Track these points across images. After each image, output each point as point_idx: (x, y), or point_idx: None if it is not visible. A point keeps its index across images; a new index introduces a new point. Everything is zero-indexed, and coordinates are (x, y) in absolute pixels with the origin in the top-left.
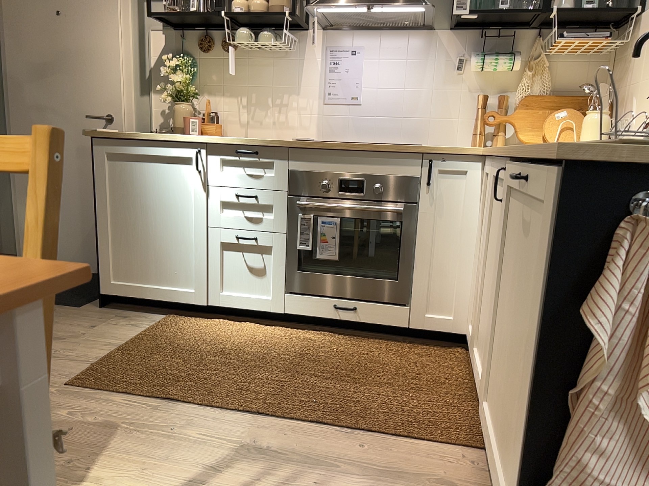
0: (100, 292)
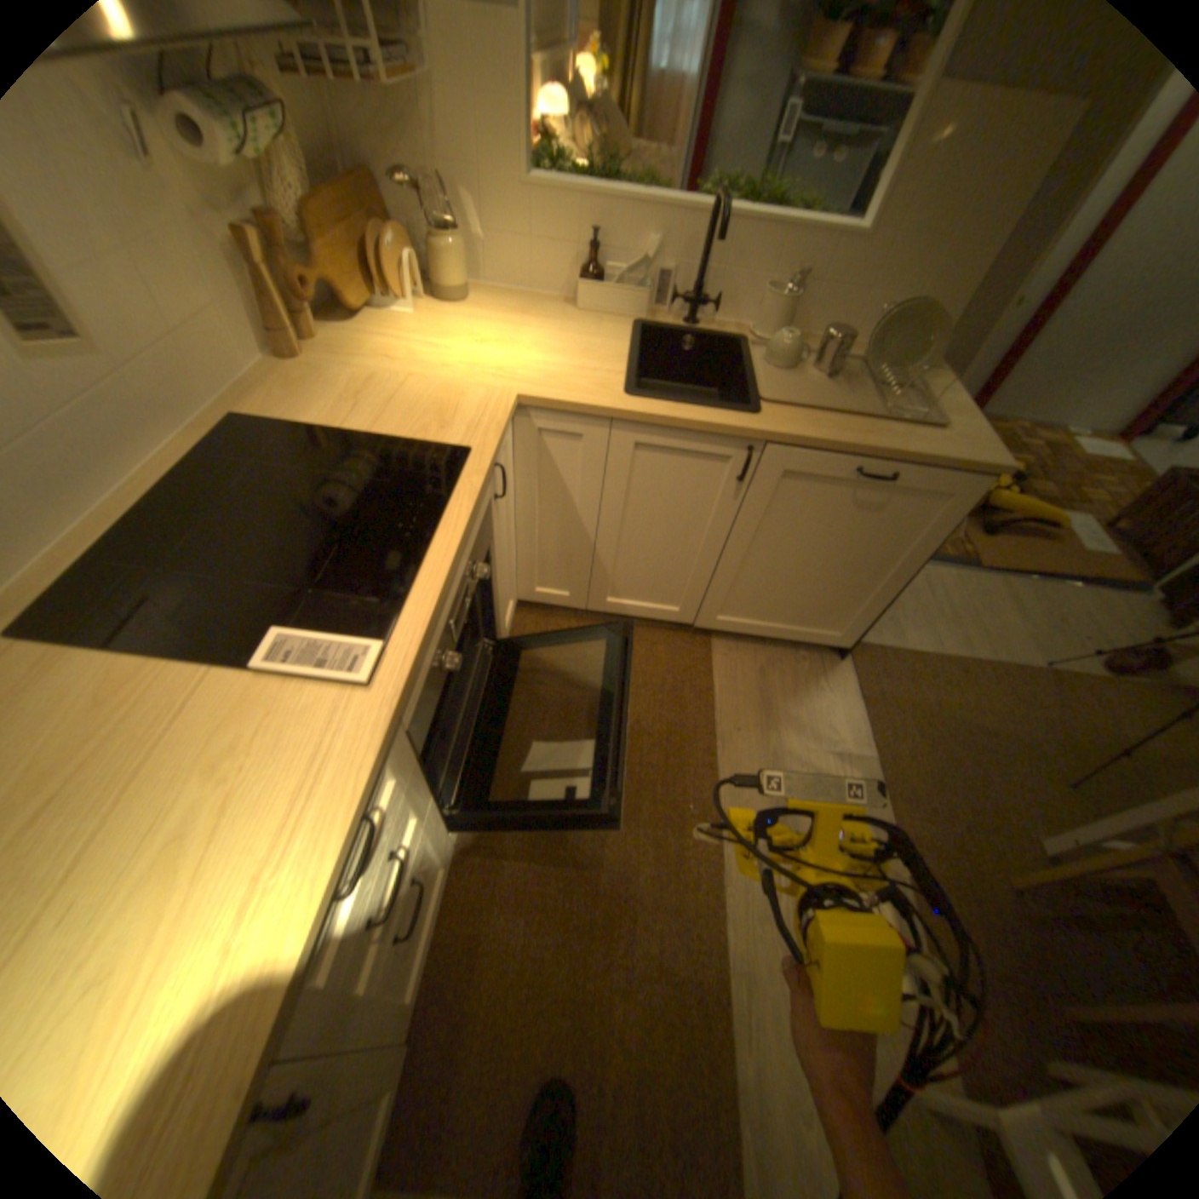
0: None
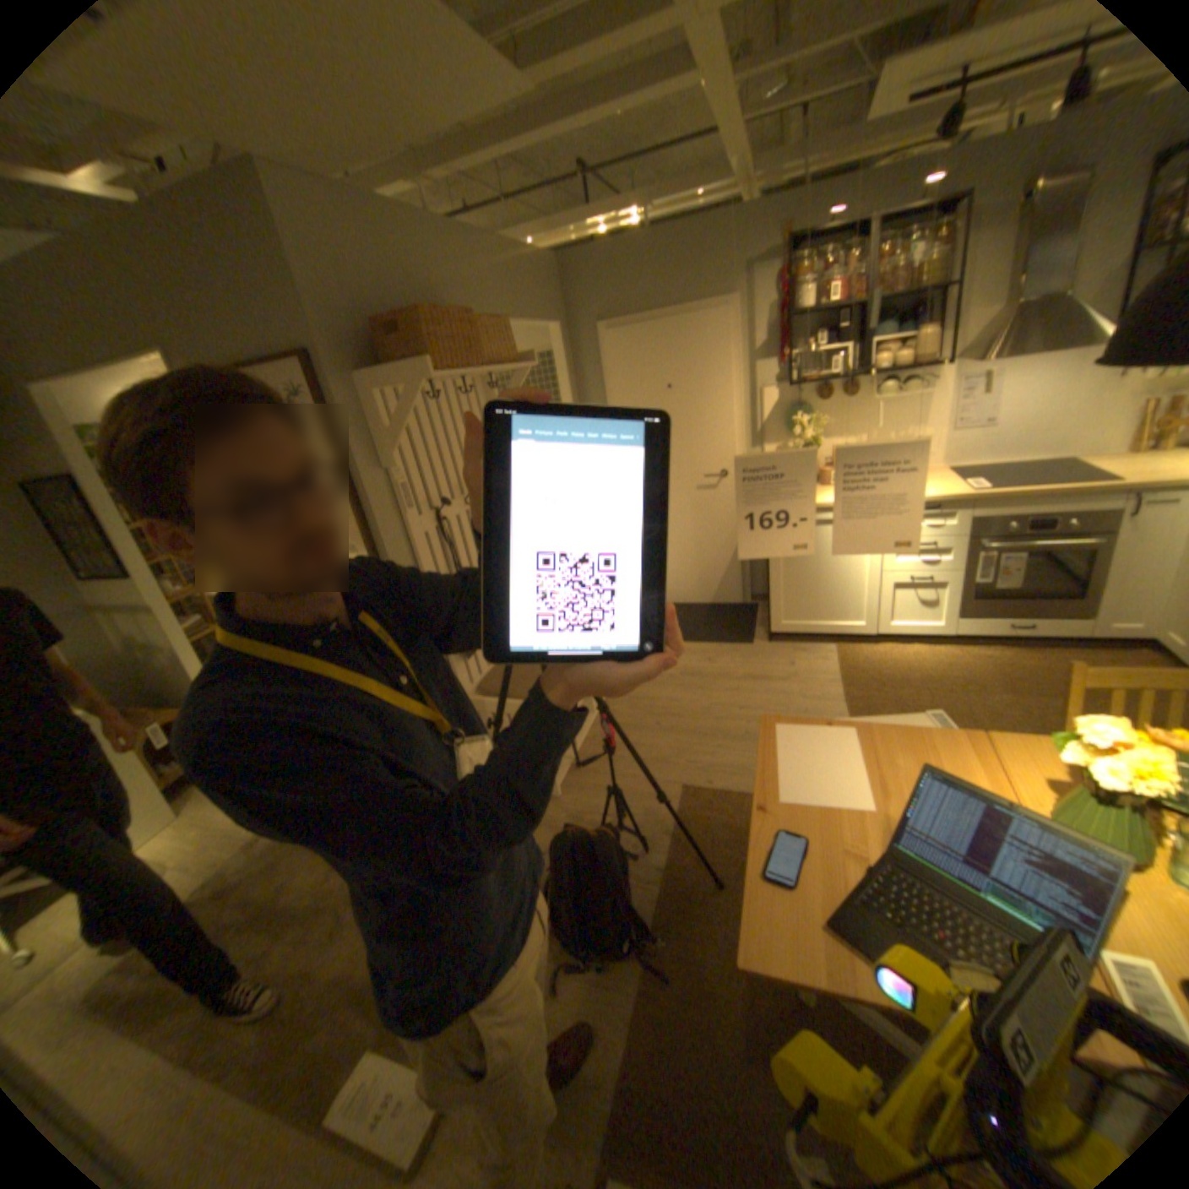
0: (771, 632)
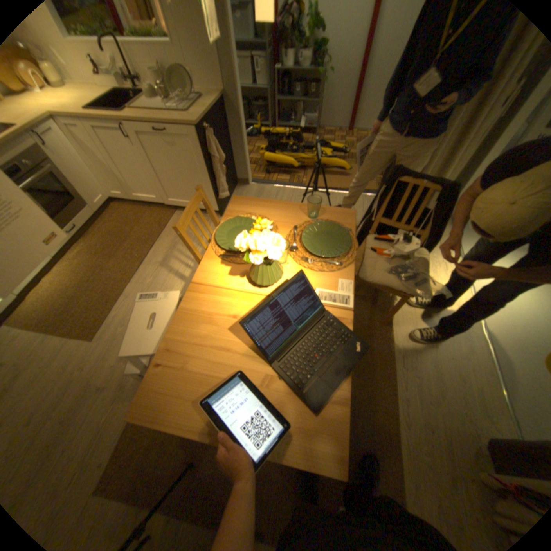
0: None
